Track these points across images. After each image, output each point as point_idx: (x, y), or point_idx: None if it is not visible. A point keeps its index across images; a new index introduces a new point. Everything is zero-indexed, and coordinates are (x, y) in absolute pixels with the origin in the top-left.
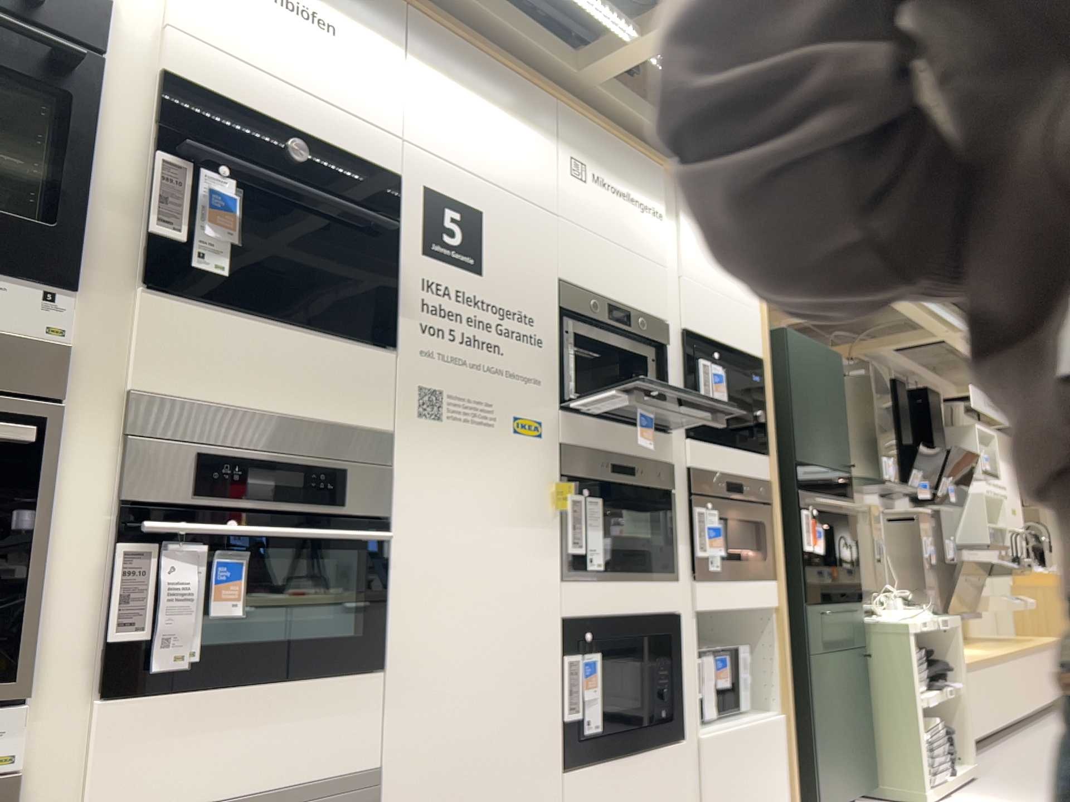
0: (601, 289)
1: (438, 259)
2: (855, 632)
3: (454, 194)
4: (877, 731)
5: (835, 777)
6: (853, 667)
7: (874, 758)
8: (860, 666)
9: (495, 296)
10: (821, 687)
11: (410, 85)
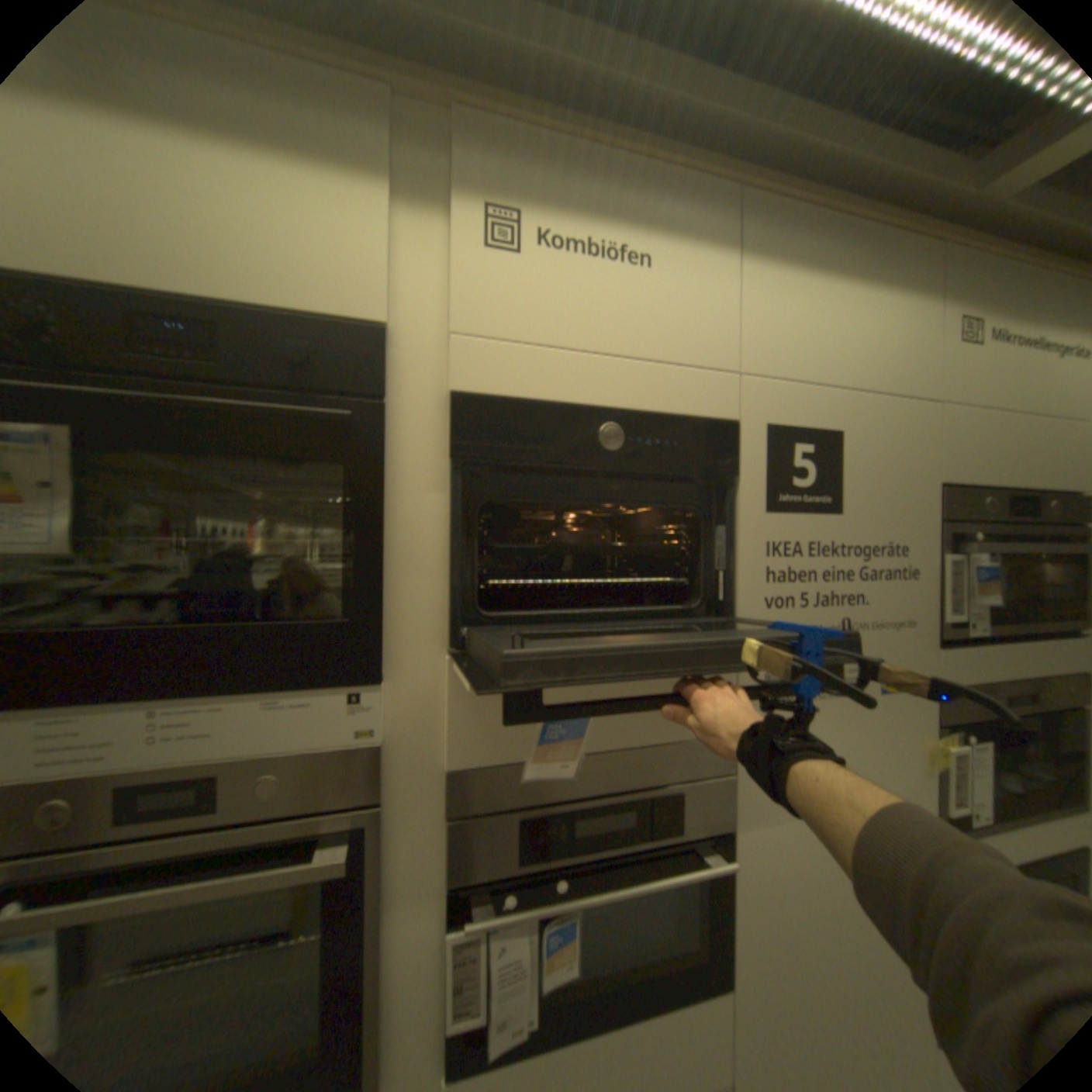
0: (1001, 478)
1: (787, 509)
2: None
3: (807, 418)
4: None
5: None
6: None
7: None
8: None
9: (861, 534)
10: None
11: (748, 293)
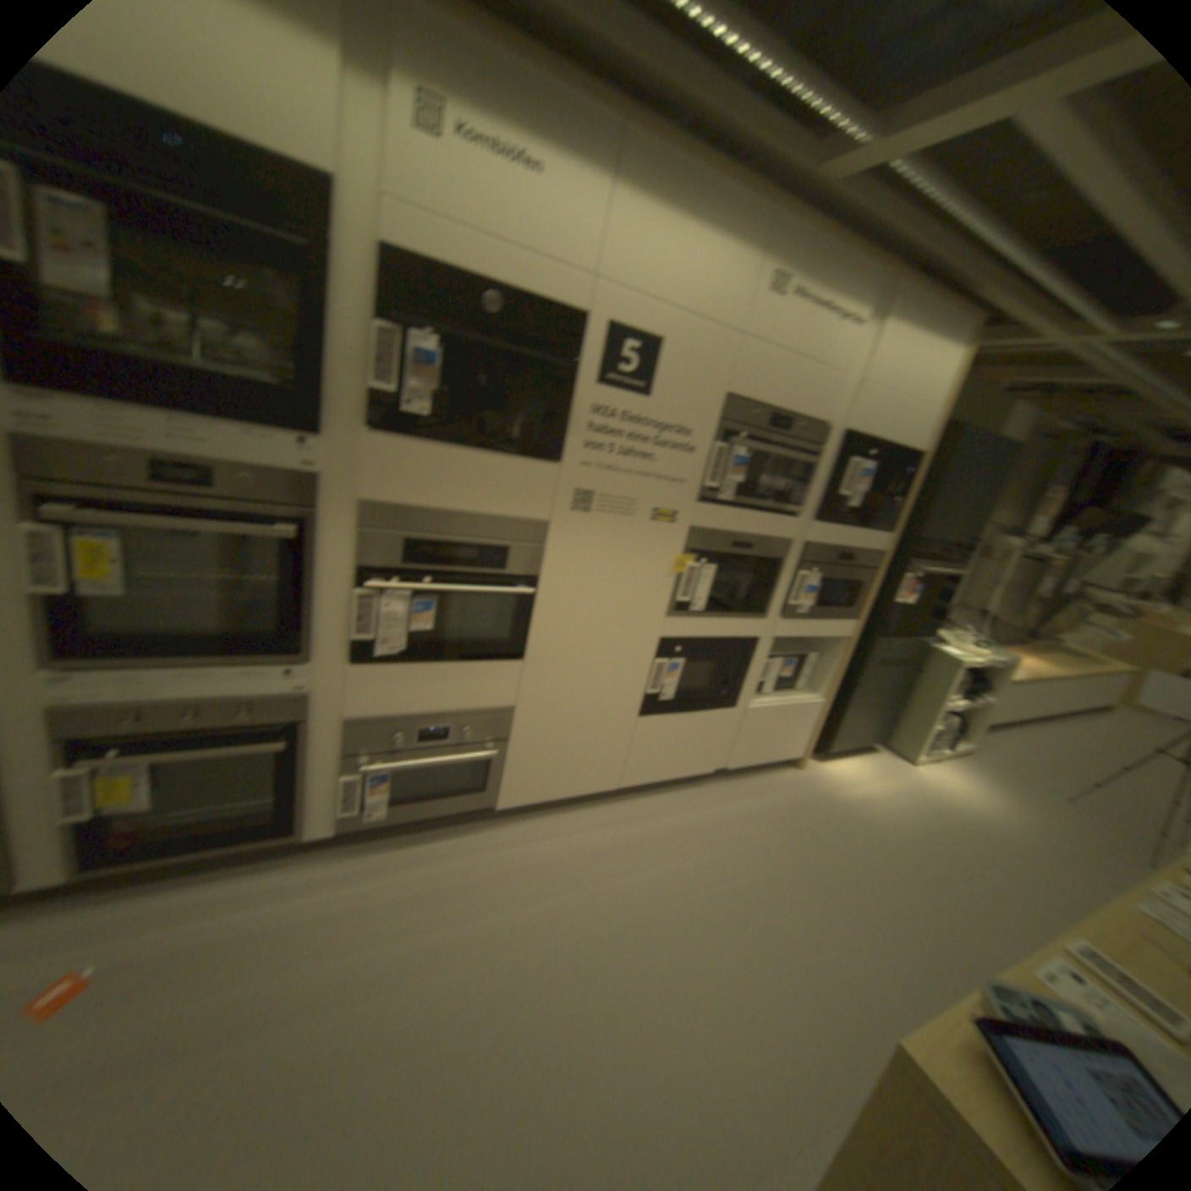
0: (770, 400)
1: (613, 385)
2: (920, 656)
3: (641, 323)
4: (907, 714)
5: (853, 736)
6: (906, 677)
7: (895, 728)
8: (912, 676)
9: (661, 414)
10: (868, 687)
11: (616, 214)
